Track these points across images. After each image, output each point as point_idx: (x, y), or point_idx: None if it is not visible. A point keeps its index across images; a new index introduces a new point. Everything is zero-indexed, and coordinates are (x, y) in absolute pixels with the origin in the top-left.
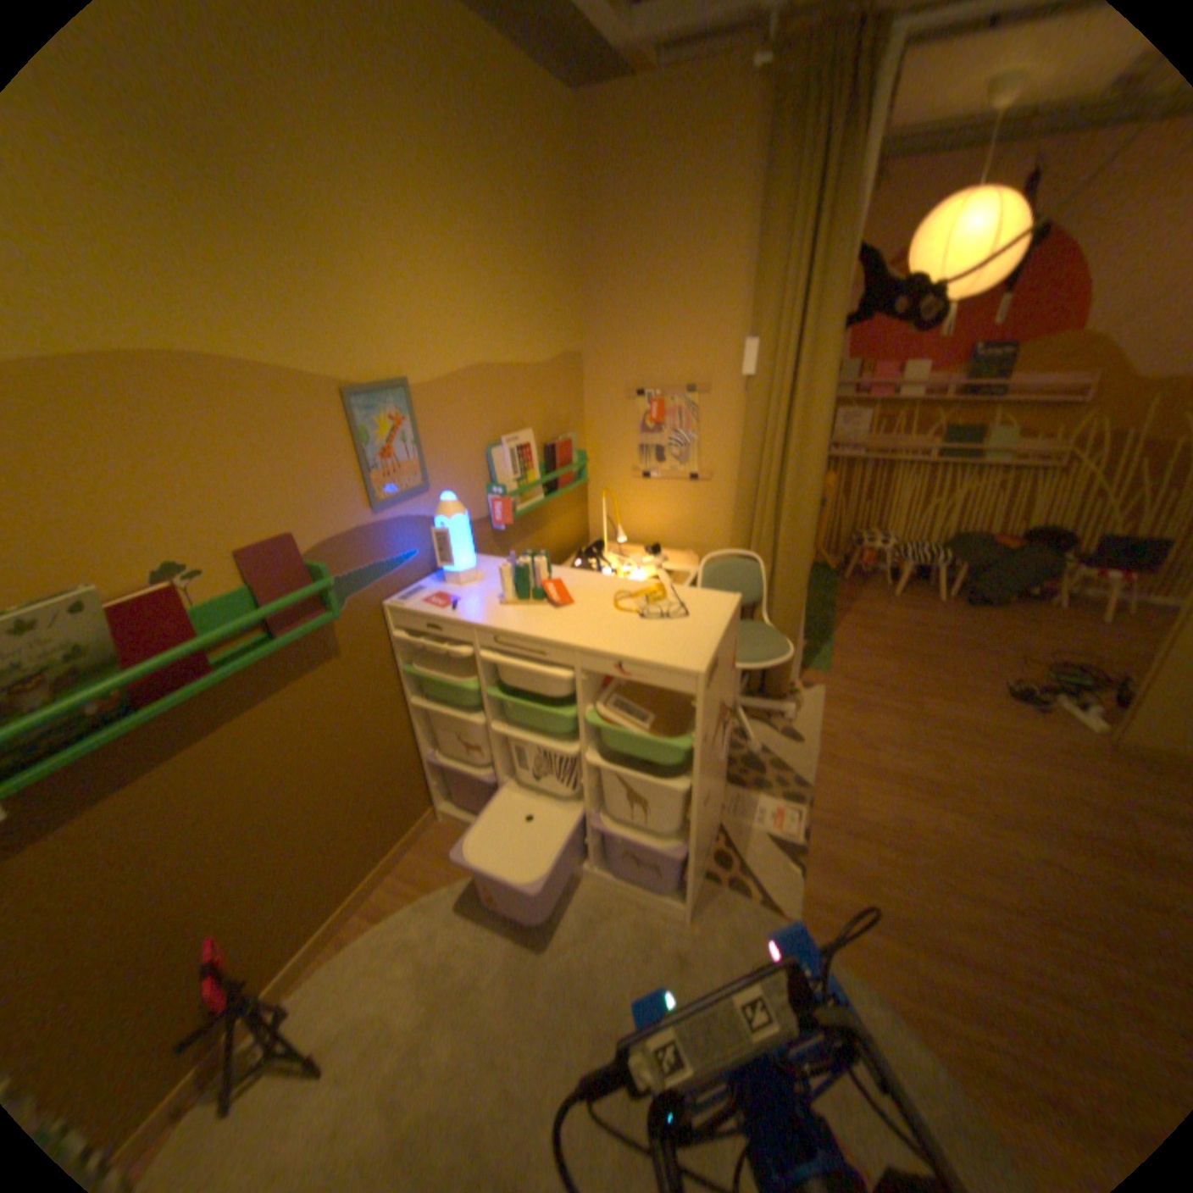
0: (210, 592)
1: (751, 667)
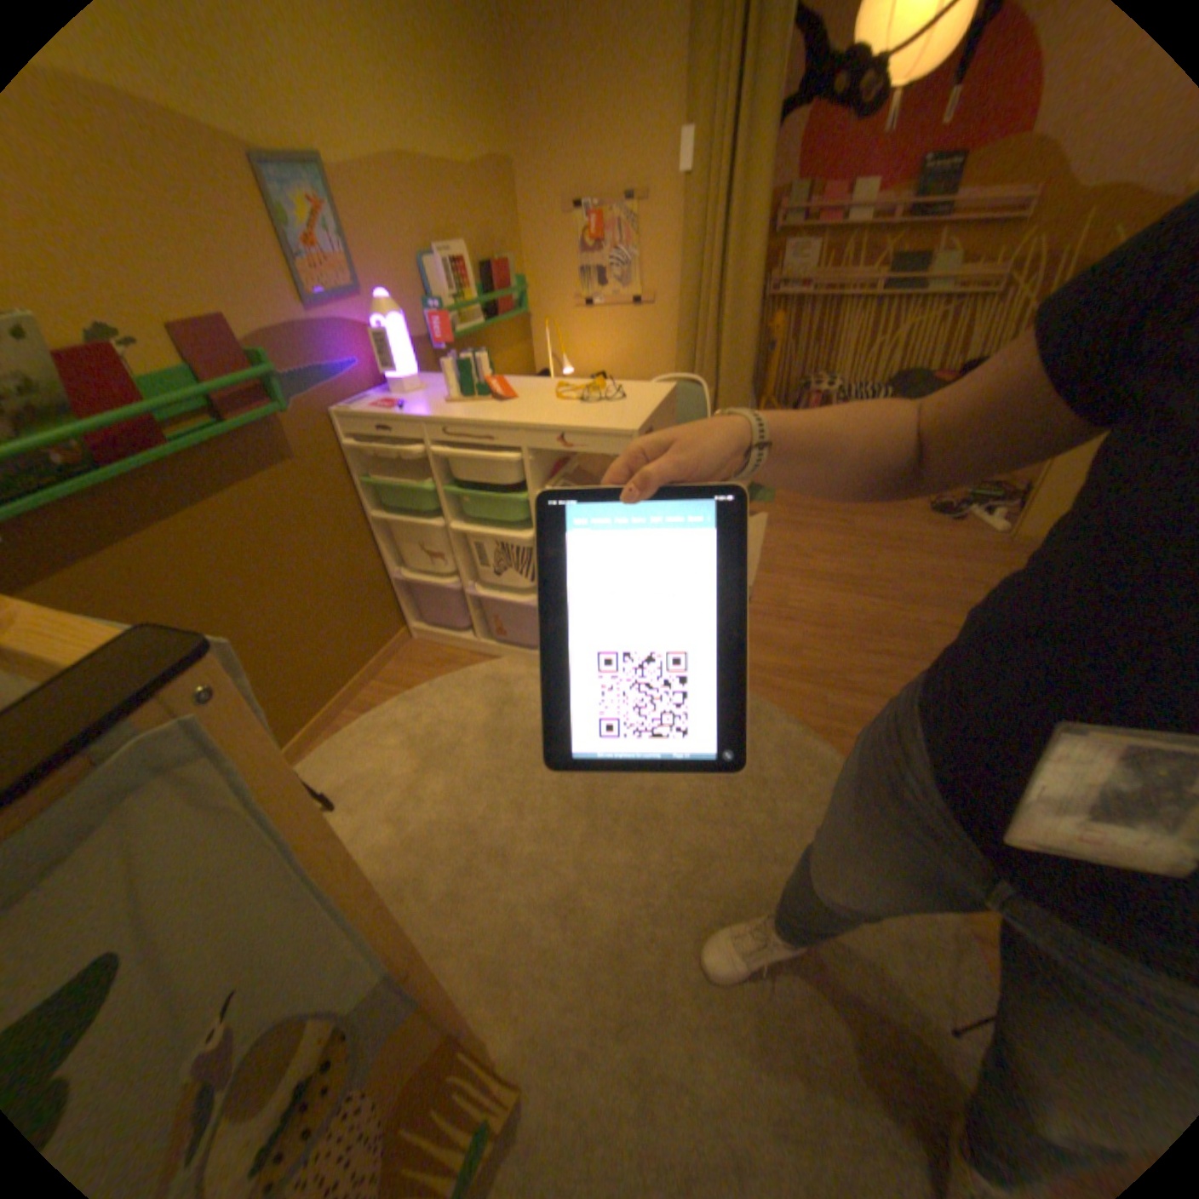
0: (149, 365)
1: None
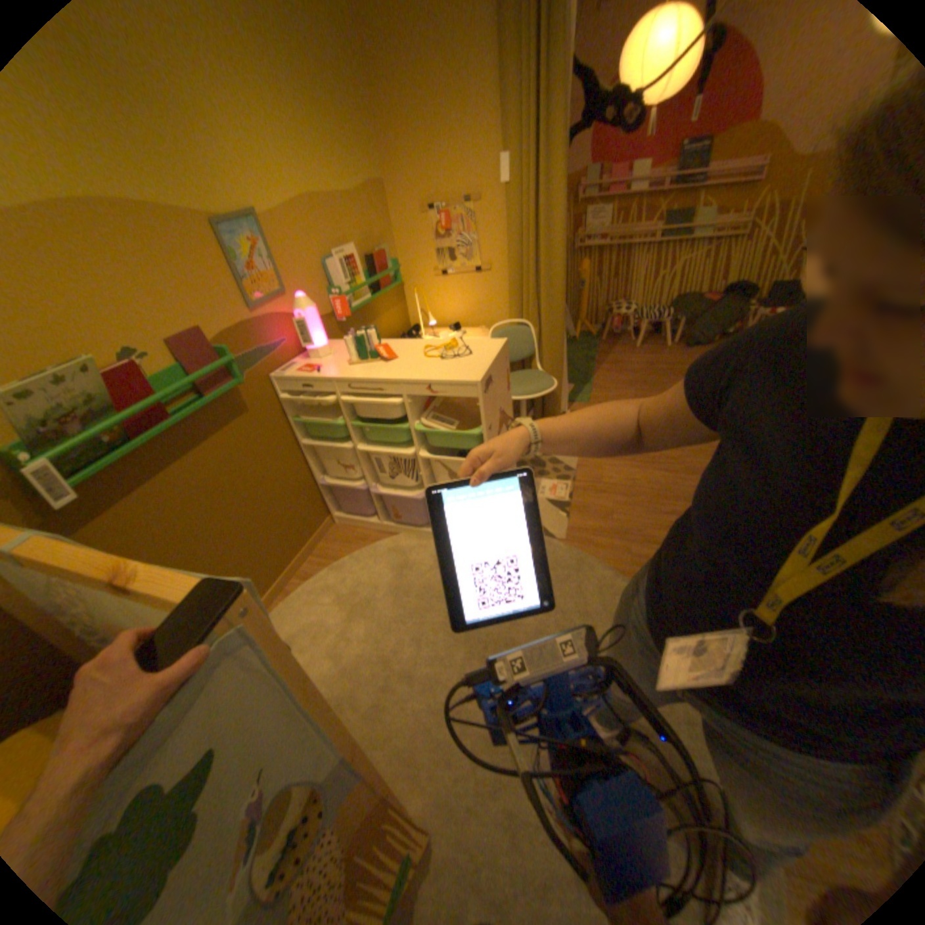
0: (155, 367)
1: (528, 397)
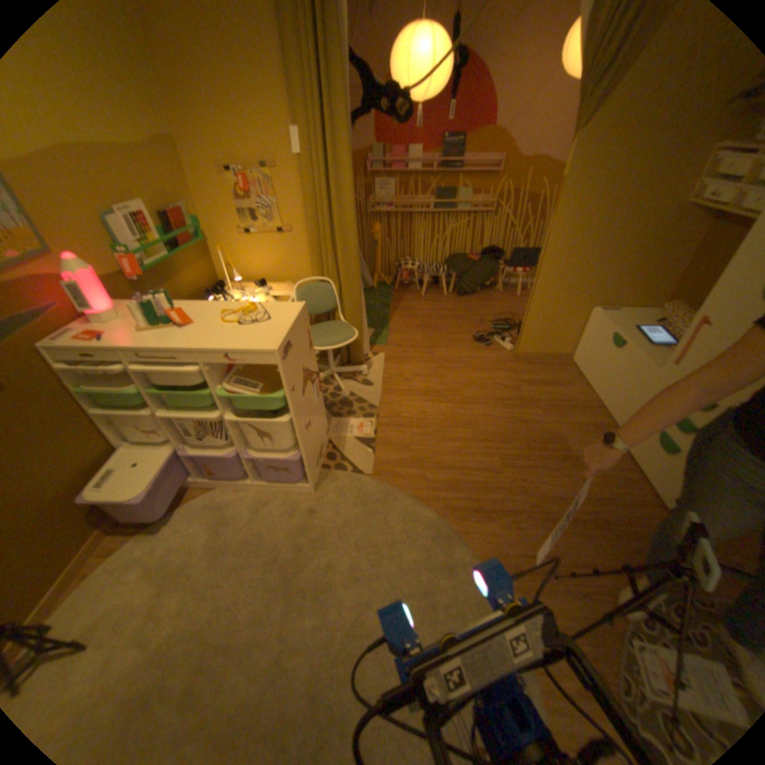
0: None
1: (333, 348)
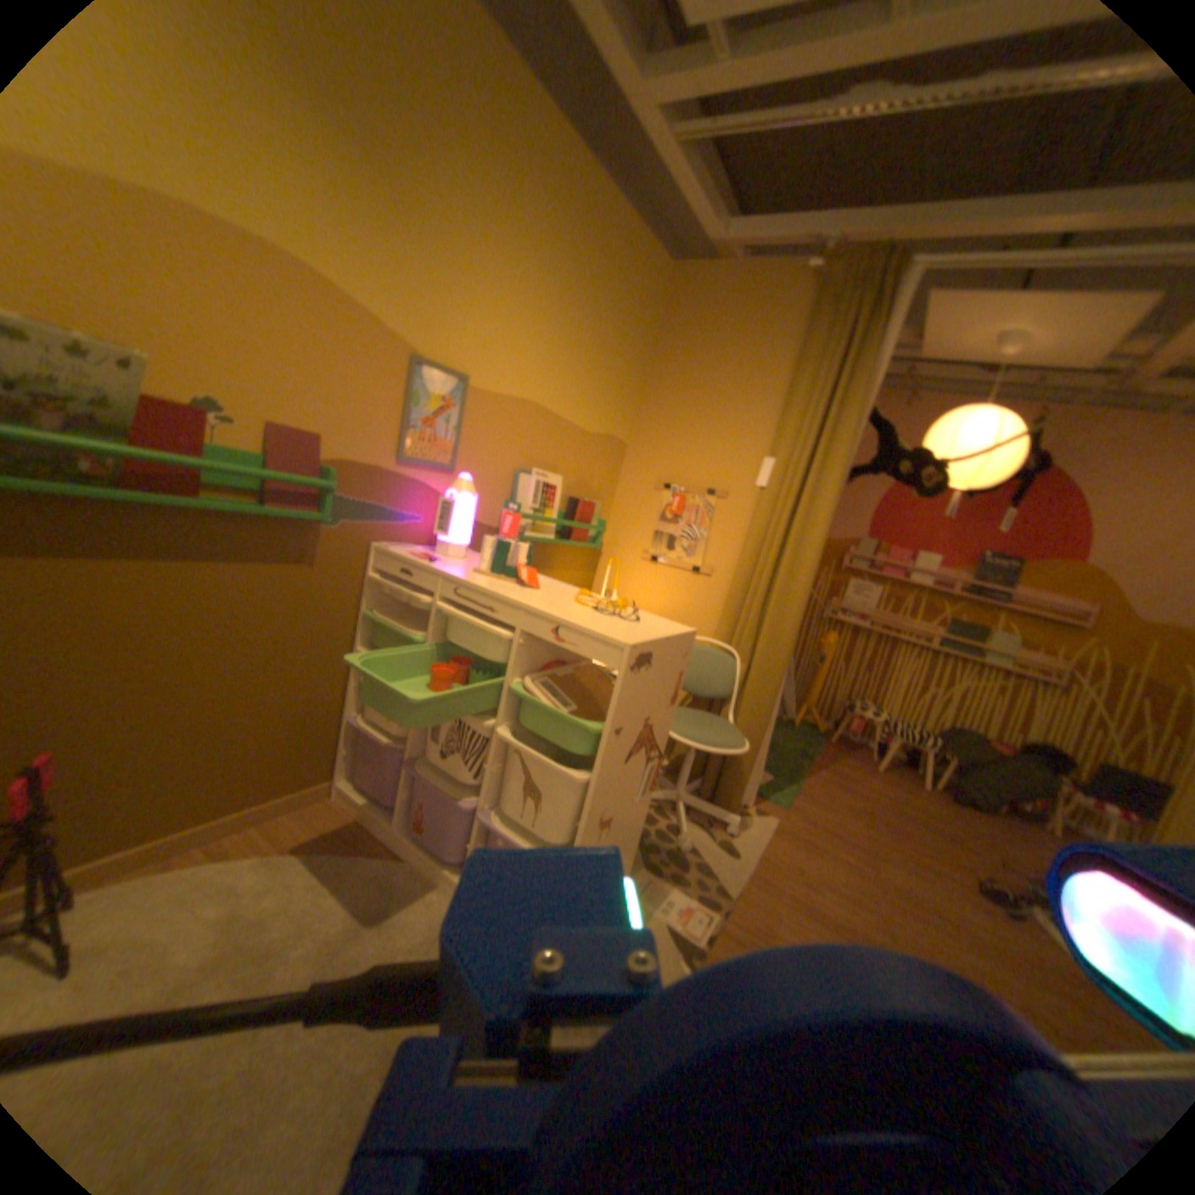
0: (233, 445)
1: (701, 749)
